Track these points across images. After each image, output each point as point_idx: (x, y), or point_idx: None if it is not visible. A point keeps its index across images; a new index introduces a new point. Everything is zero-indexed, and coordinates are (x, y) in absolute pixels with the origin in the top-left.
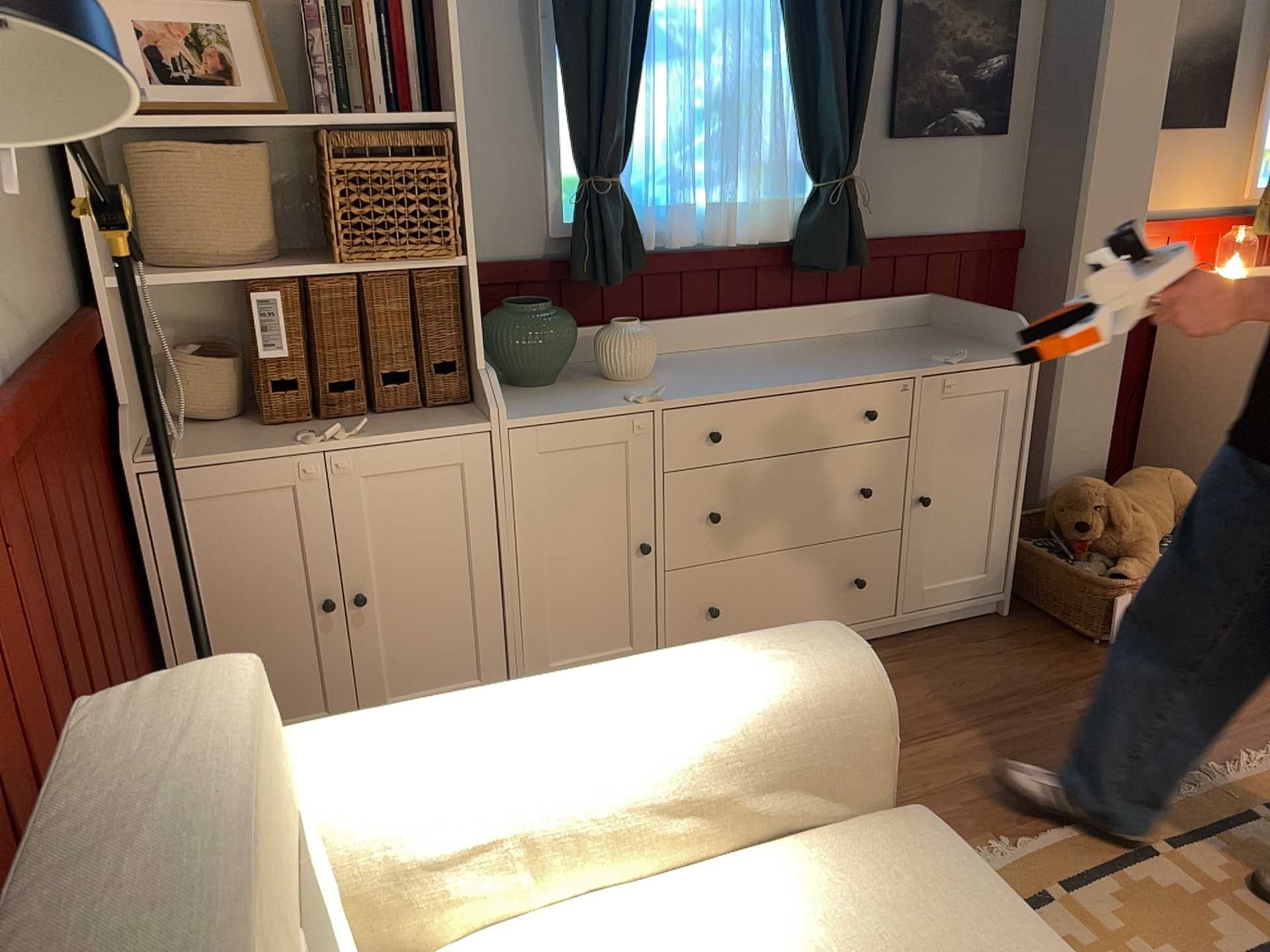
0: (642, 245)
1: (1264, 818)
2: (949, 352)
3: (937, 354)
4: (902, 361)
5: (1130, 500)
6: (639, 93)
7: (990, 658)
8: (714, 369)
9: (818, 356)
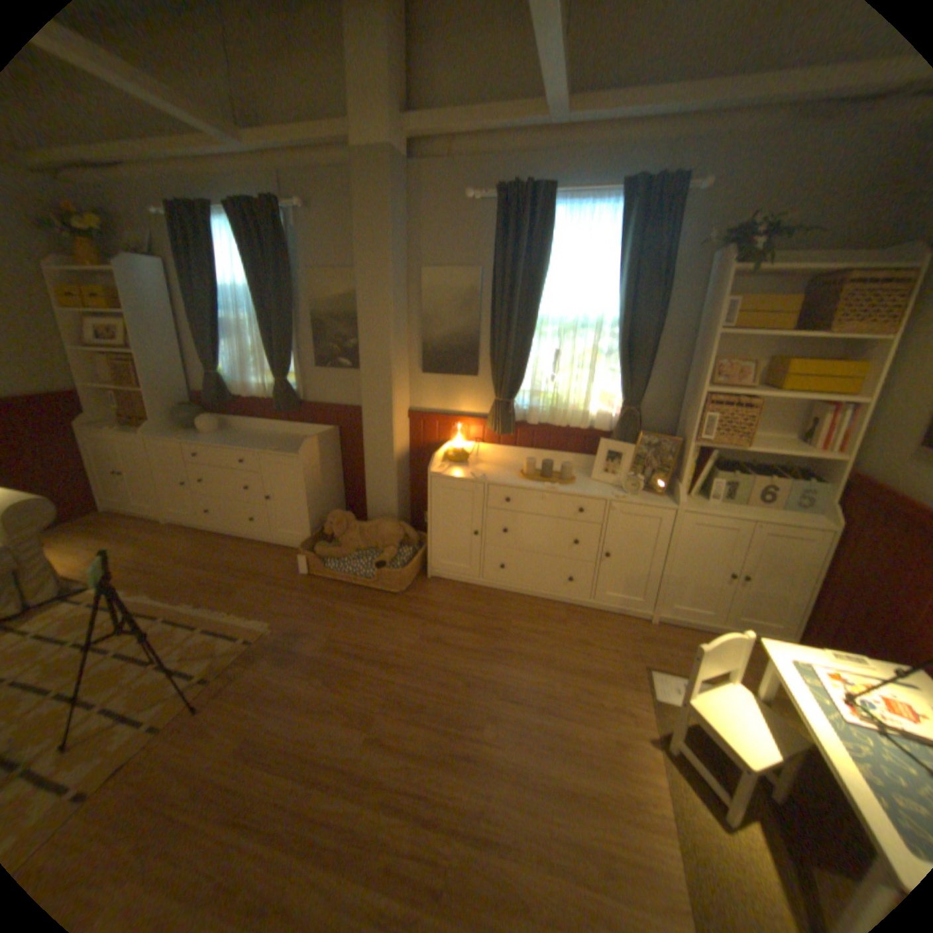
0: (229, 394)
1: (194, 633)
2: (282, 448)
3: (274, 448)
4: (265, 447)
5: (360, 527)
6: (218, 347)
7: (273, 562)
8: (227, 437)
9: (262, 440)
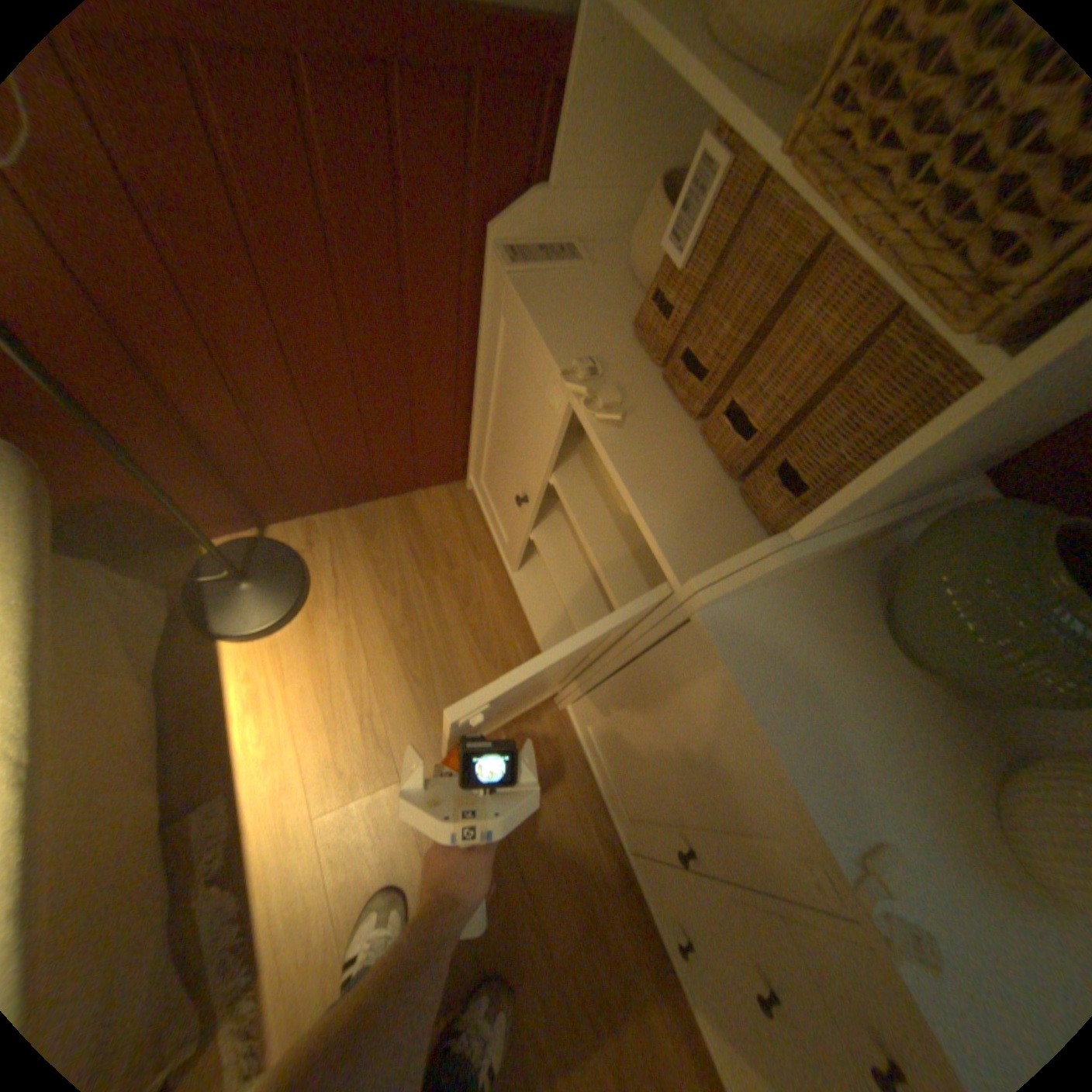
0: None
1: None
2: None
3: None
4: None
5: None
6: None
7: None
8: None
9: None
